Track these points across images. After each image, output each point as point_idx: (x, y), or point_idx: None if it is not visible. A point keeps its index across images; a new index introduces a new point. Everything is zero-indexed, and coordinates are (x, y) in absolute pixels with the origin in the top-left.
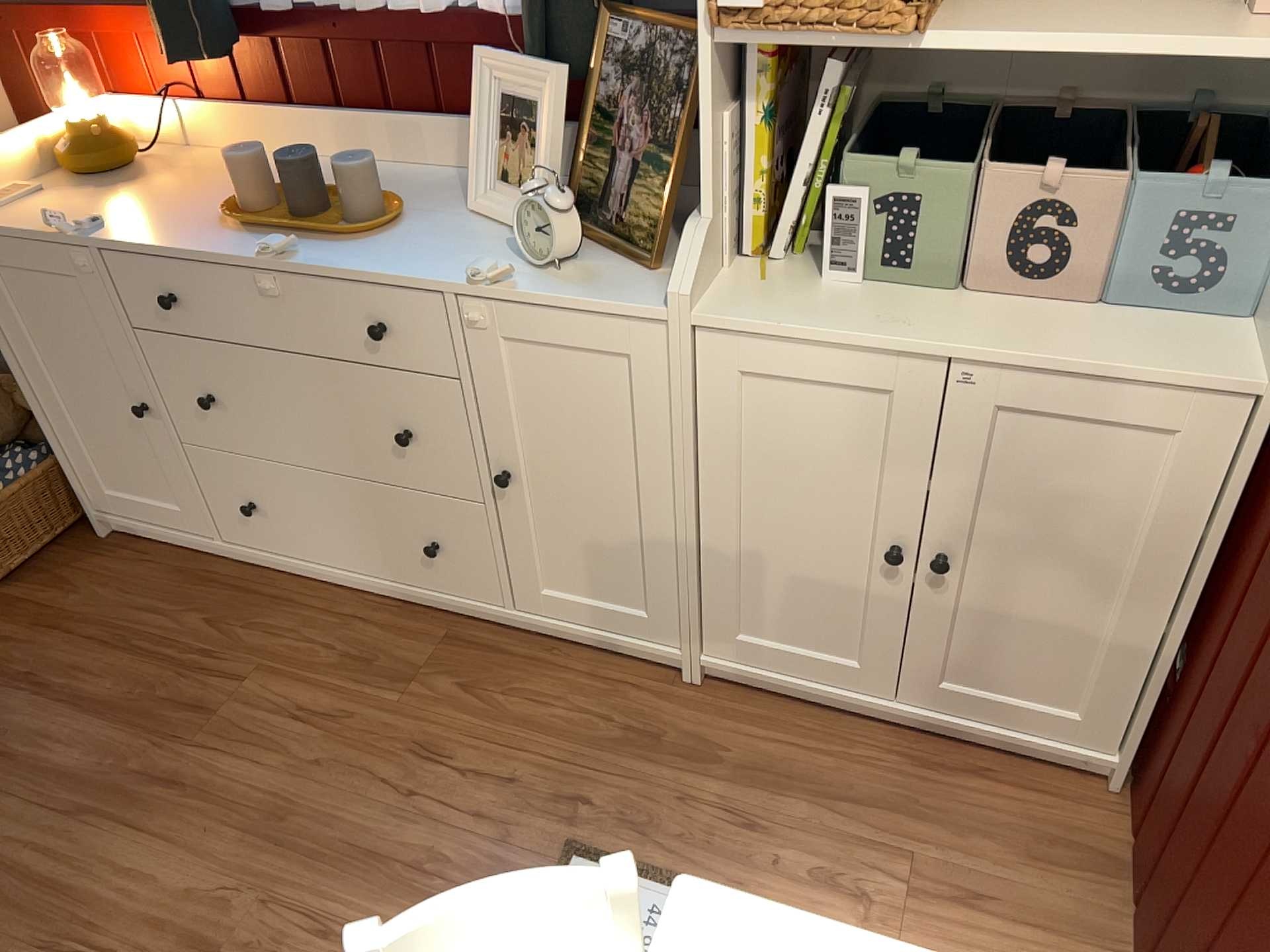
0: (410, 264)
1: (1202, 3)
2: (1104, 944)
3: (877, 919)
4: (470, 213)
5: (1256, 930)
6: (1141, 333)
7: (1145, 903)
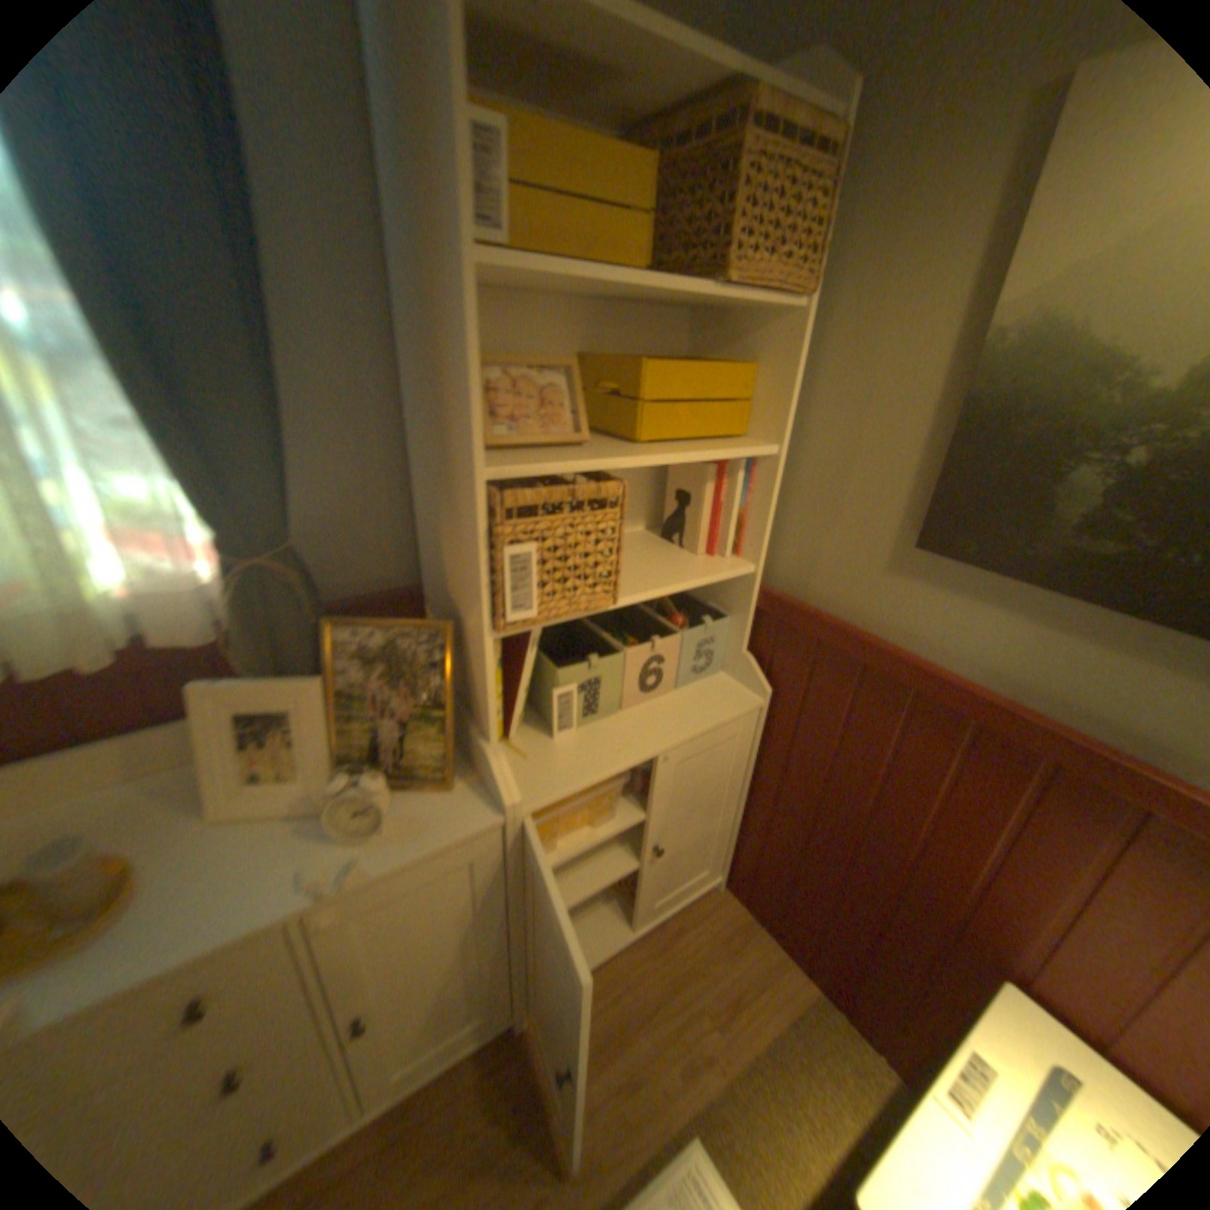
0: (216, 928)
1: (663, 552)
2: (784, 974)
3: (725, 1070)
4: (210, 830)
5: (903, 933)
6: (702, 701)
7: (782, 940)
